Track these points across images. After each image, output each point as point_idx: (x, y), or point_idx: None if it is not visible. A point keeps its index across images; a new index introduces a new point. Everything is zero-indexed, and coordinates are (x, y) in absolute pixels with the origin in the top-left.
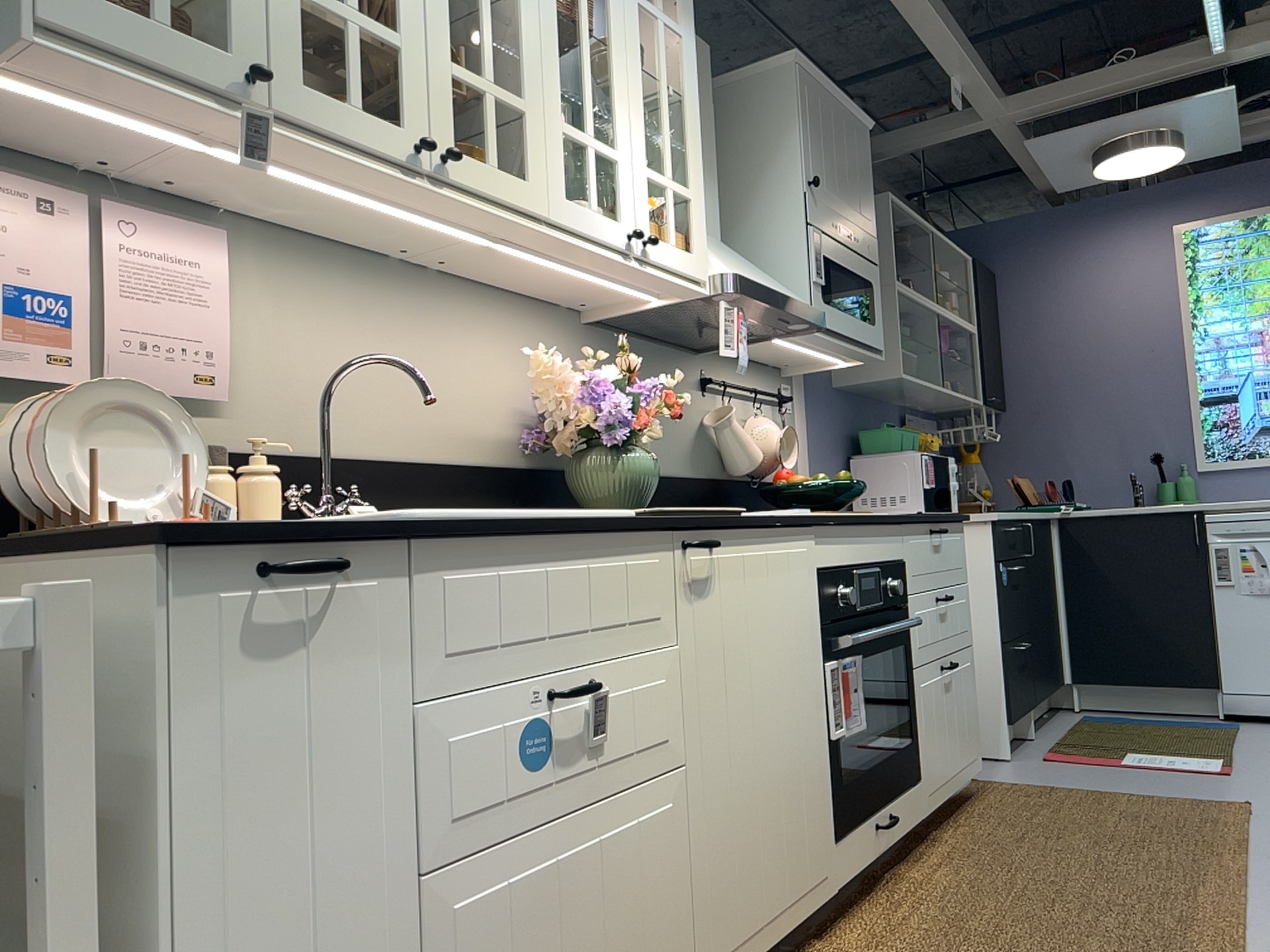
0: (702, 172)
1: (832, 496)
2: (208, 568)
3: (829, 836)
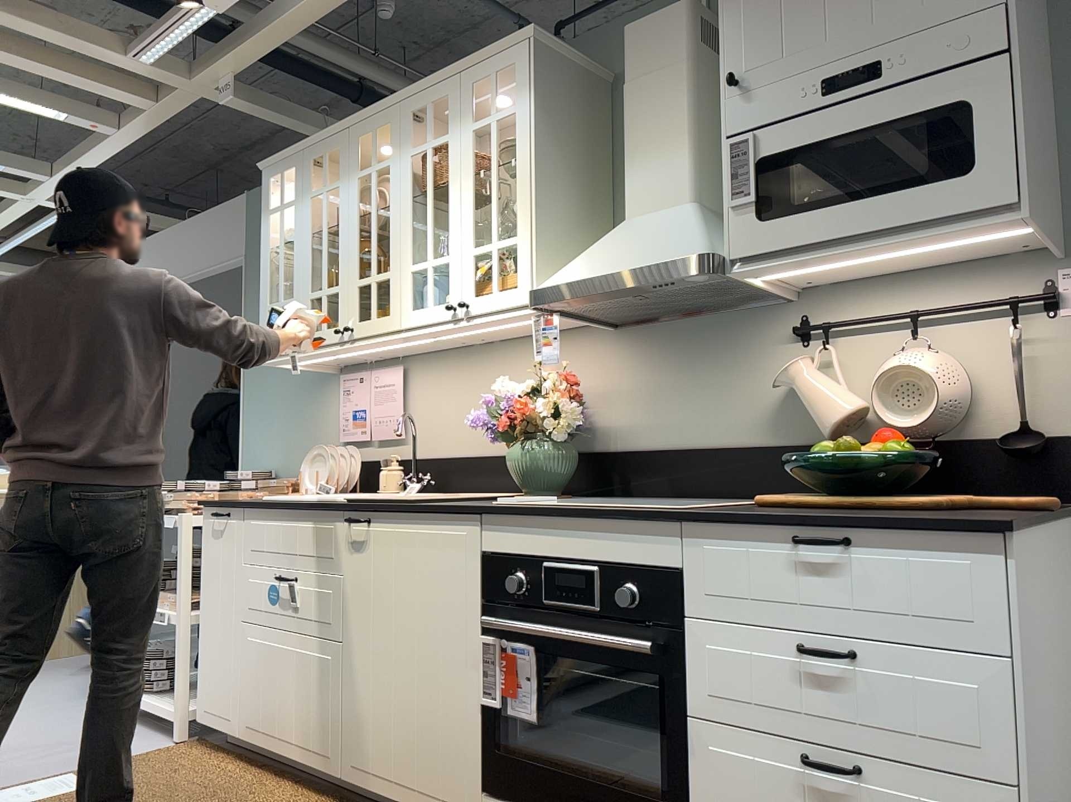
0: (532, 209)
1: (833, 471)
2: (210, 512)
3: (471, 780)
